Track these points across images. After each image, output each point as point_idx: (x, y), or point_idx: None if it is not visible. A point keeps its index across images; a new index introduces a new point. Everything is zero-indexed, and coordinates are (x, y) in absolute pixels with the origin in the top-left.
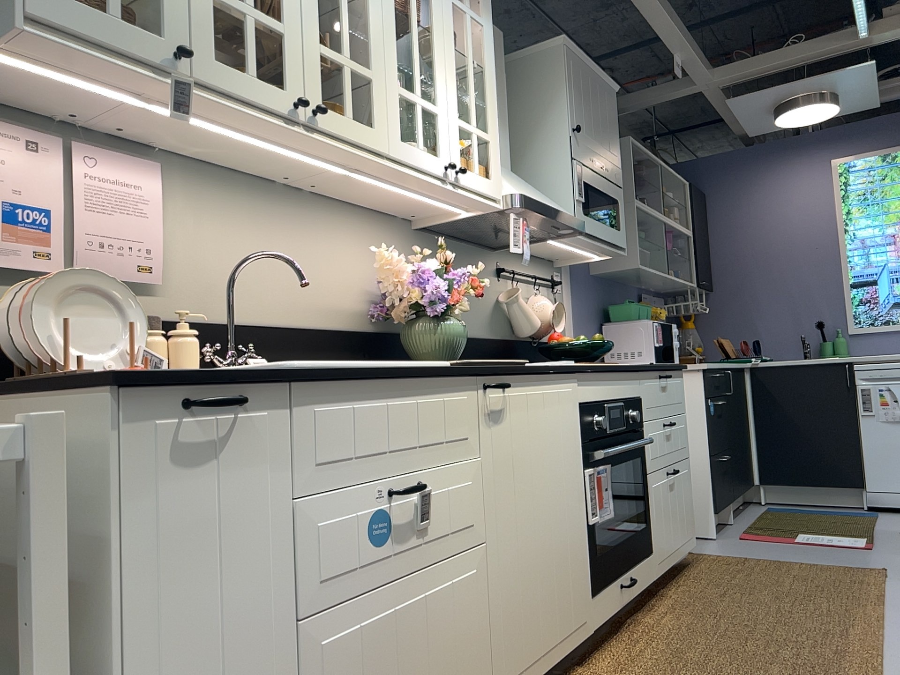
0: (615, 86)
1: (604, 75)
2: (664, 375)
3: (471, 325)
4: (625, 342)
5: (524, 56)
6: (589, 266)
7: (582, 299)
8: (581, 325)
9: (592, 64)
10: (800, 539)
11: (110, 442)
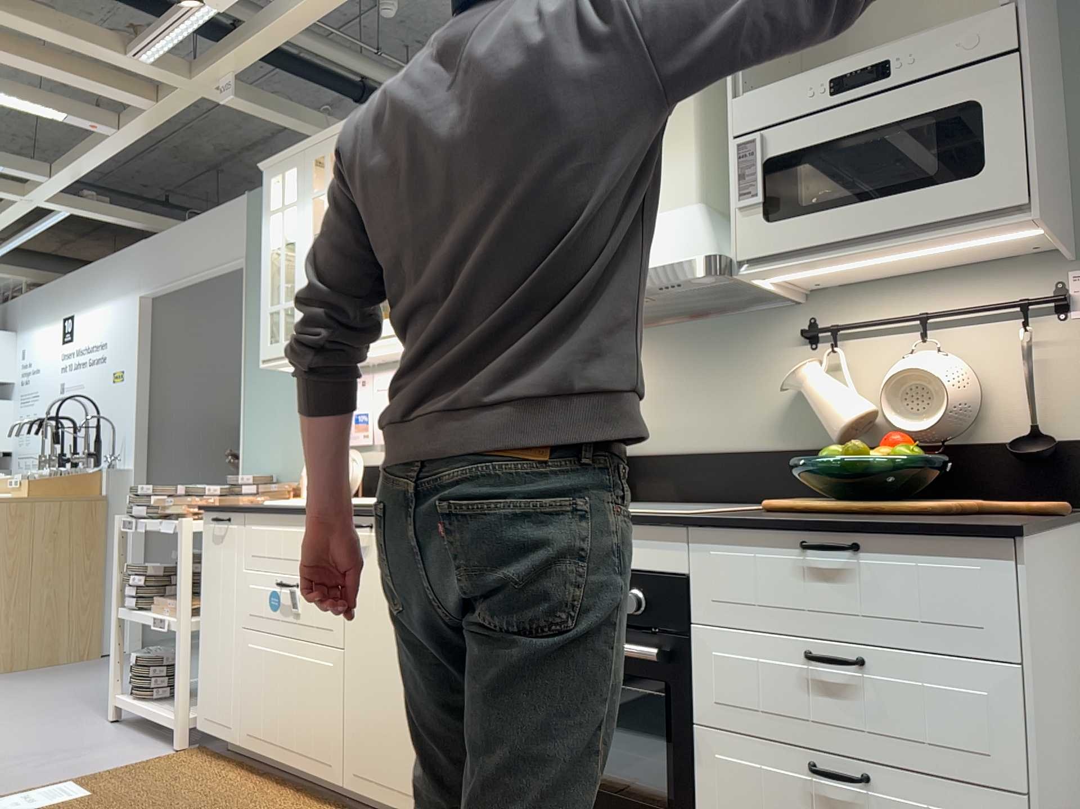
0: None
1: None
2: (821, 542)
3: (723, 433)
4: None
5: None
6: None
7: None
8: None
9: None
10: None
11: (204, 530)
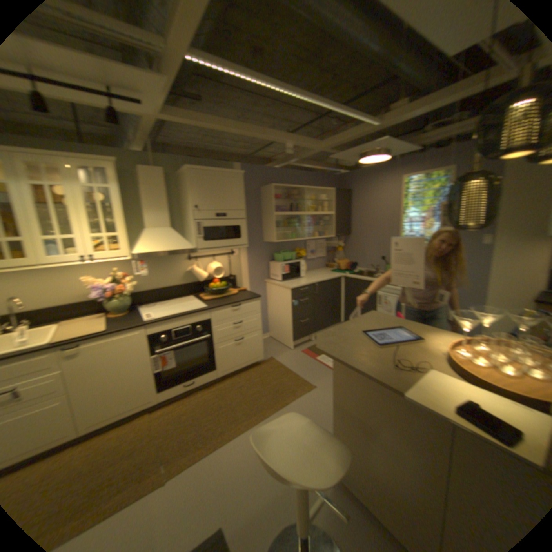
0: (237, 171)
1: (226, 170)
2: (234, 305)
3: (167, 282)
4: (274, 270)
5: (179, 171)
6: (260, 239)
7: (253, 254)
8: (251, 265)
9: (213, 169)
10: (318, 358)
11: None
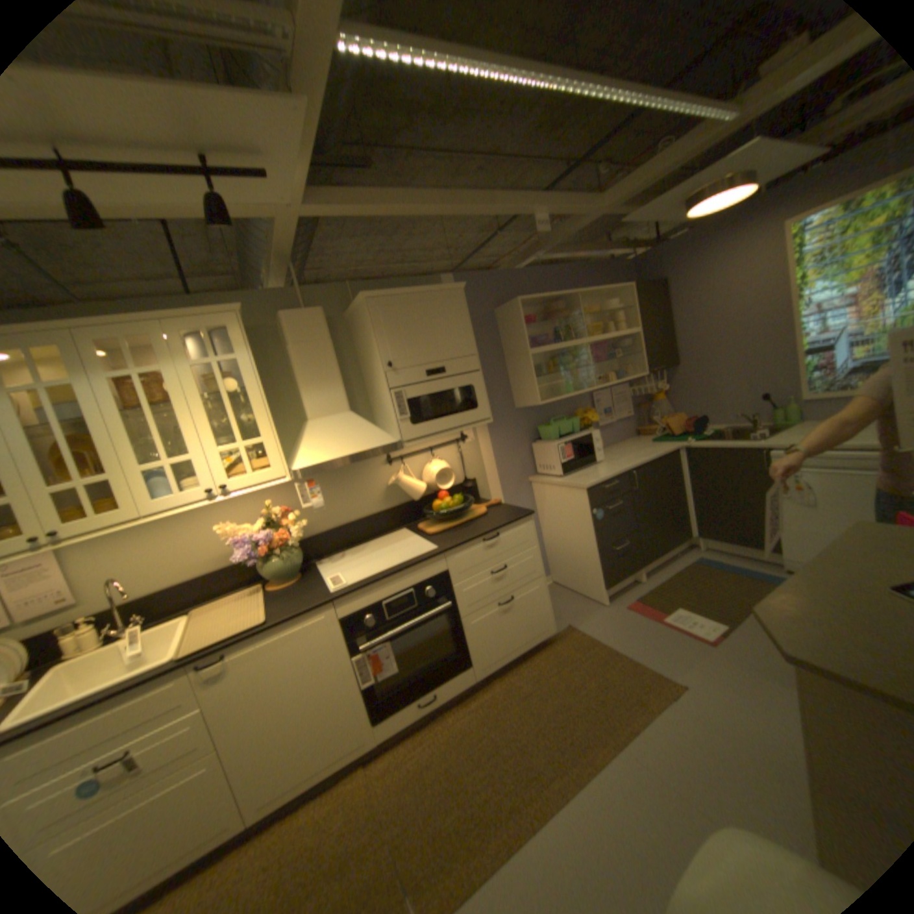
0: (455, 286)
1: (434, 288)
2: (489, 537)
3: (360, 510)
4: (545, 457)
5: (354, 307)
6: (510, 404)
7: (501, 434)
8: (501, 454)
9: (412, 290)
10: (670, 620)
11: None
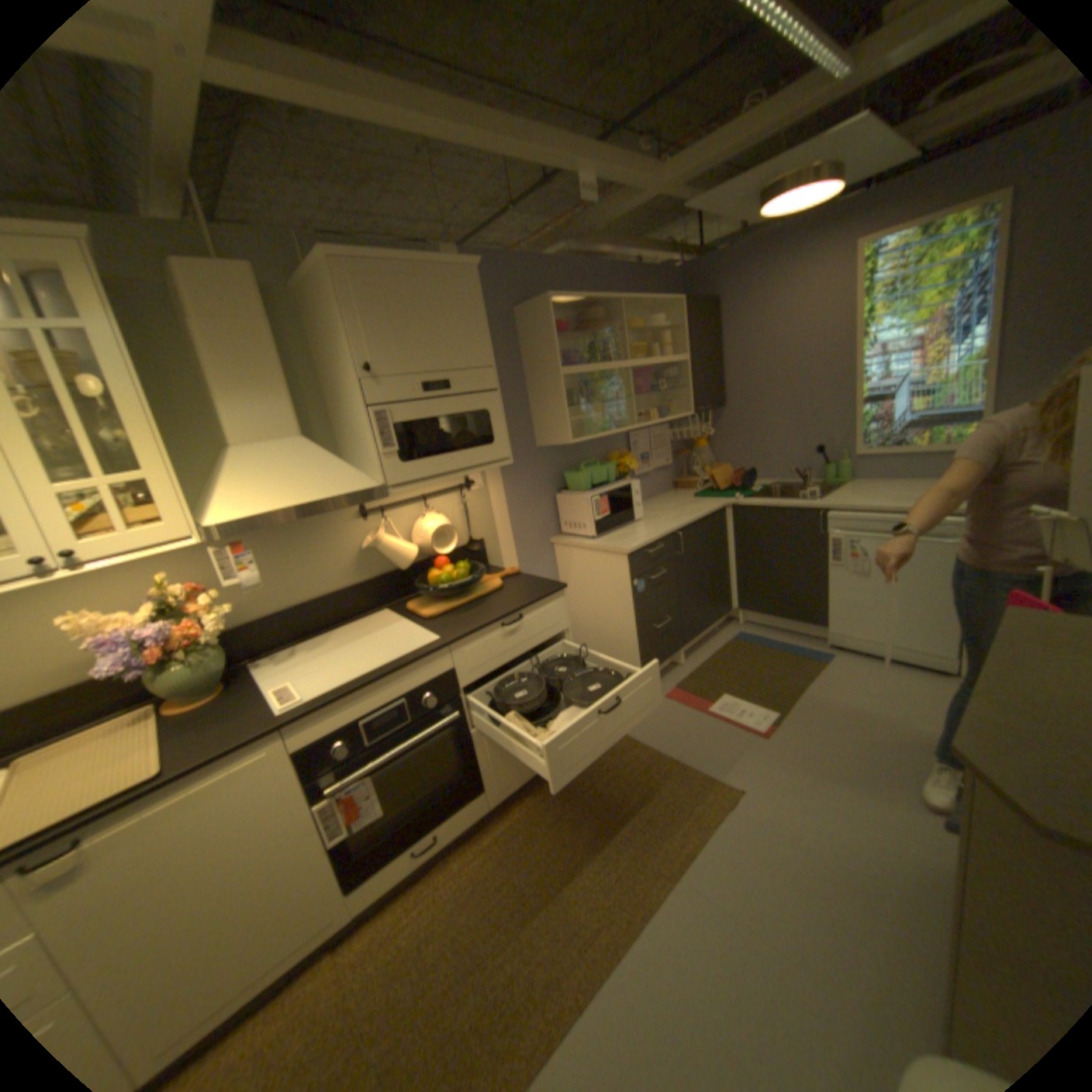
0: (466, 259)
1: (435, 257)
2: (509, 620)
3: (318, 584)
4: (573, 512)
5: (305, 270)
6: (530, 441)
7: (517, 480)
8: (517, 507)
9: (401, 254)
10: (715, 708)
11: None
